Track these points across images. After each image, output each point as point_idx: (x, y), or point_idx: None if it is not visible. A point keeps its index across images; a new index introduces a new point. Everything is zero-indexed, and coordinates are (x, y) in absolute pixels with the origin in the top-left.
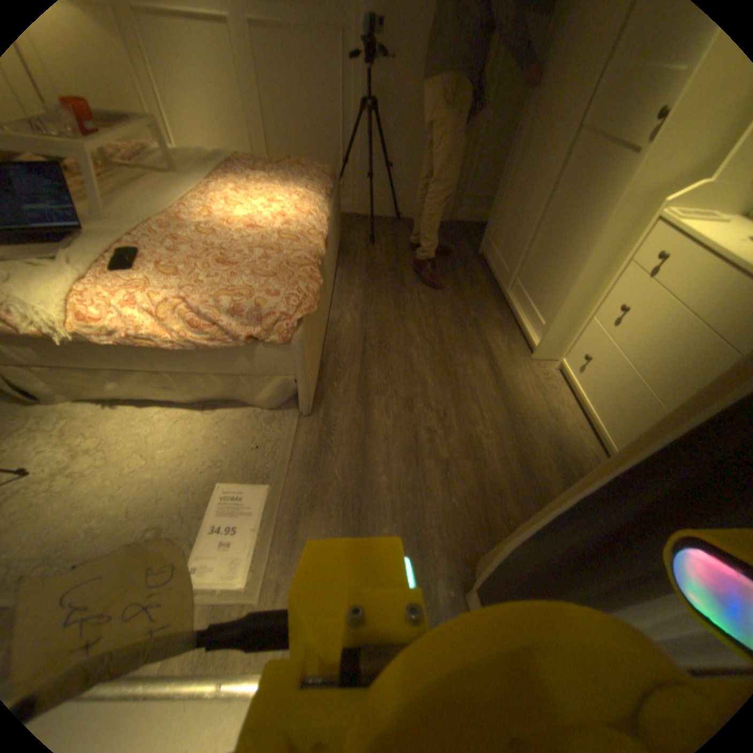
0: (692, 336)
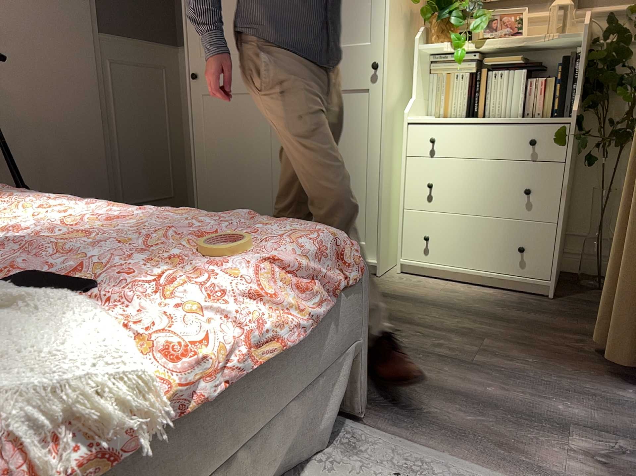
0: (490, 171)
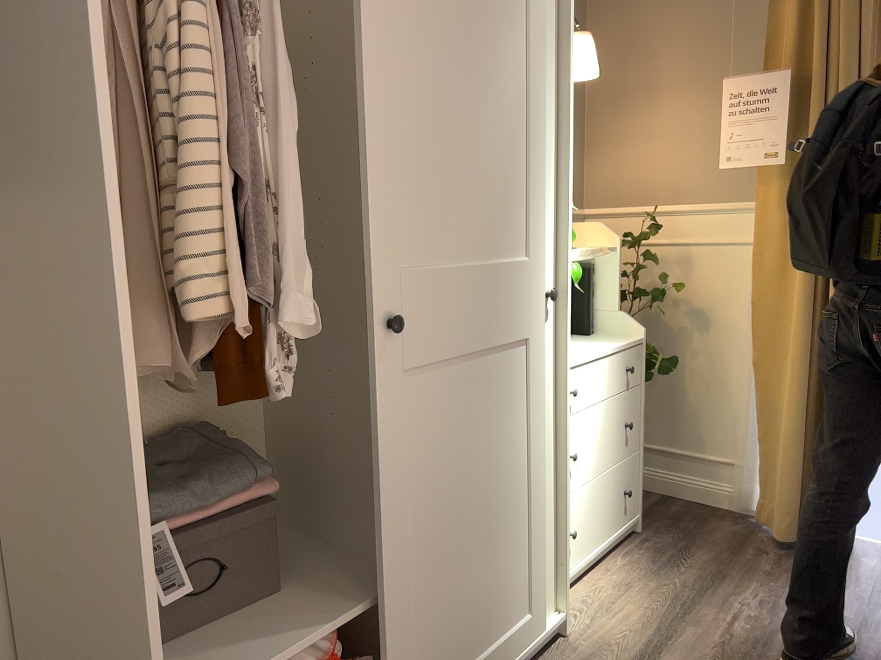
0: (607, 414)
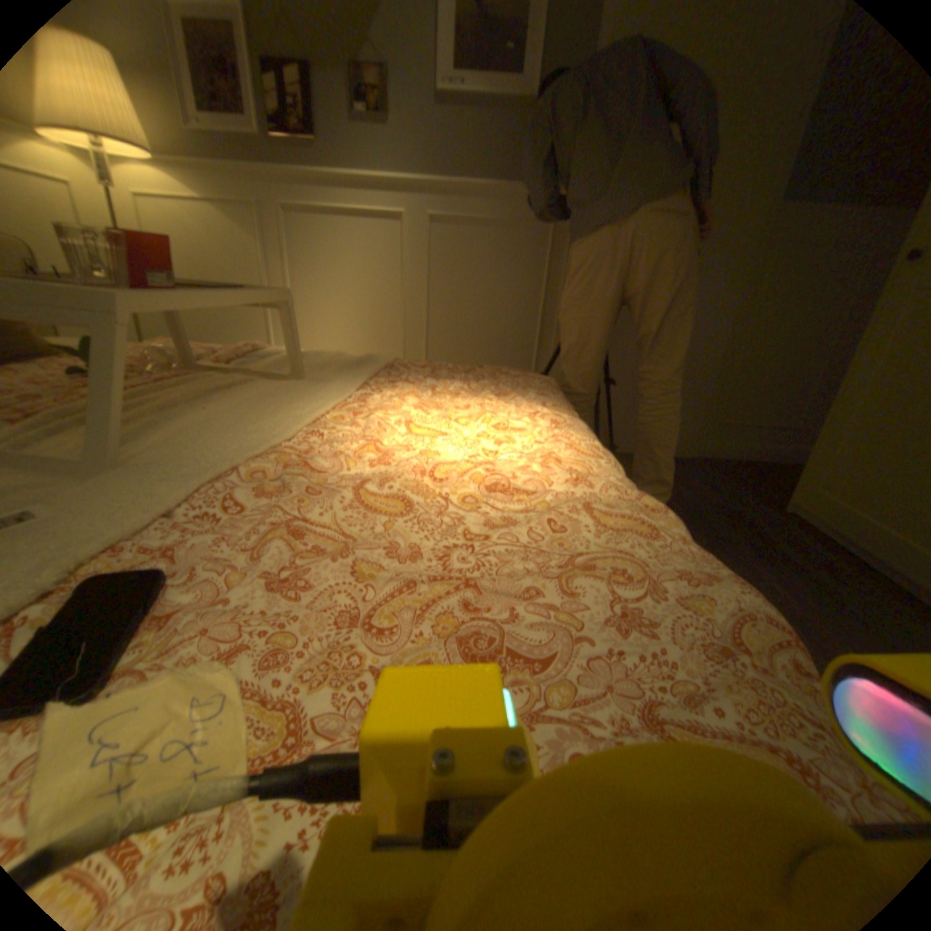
0: None
